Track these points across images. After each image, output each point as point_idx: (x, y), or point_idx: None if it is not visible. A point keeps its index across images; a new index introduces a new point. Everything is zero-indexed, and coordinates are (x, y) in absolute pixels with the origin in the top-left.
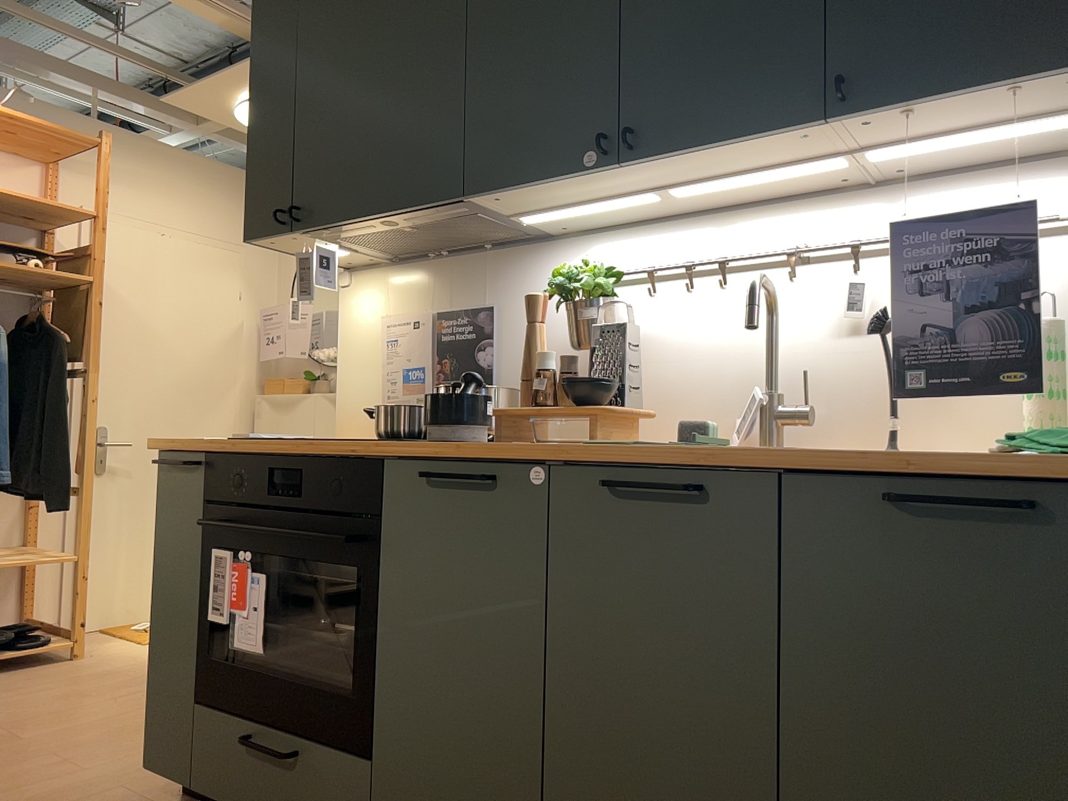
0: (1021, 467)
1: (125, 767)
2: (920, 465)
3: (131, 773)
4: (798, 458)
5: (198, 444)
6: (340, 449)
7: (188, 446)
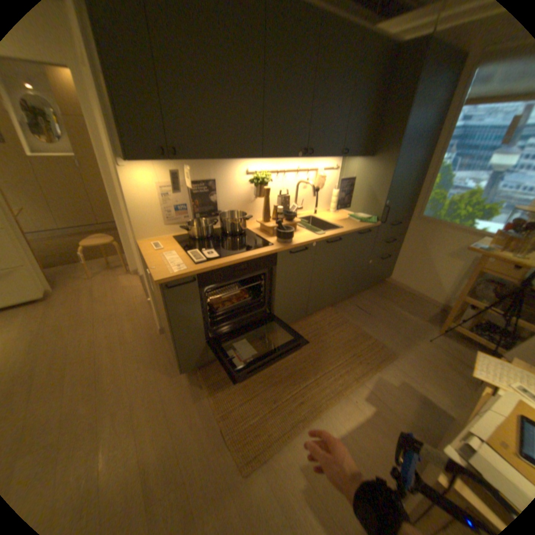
0: (367, 226)
1: (139, 391)
2: (362, 228)
3: (146, 388)
4: (352, 231)
5: (196, 272)
6: (260, 254)
7: (187, 275)
